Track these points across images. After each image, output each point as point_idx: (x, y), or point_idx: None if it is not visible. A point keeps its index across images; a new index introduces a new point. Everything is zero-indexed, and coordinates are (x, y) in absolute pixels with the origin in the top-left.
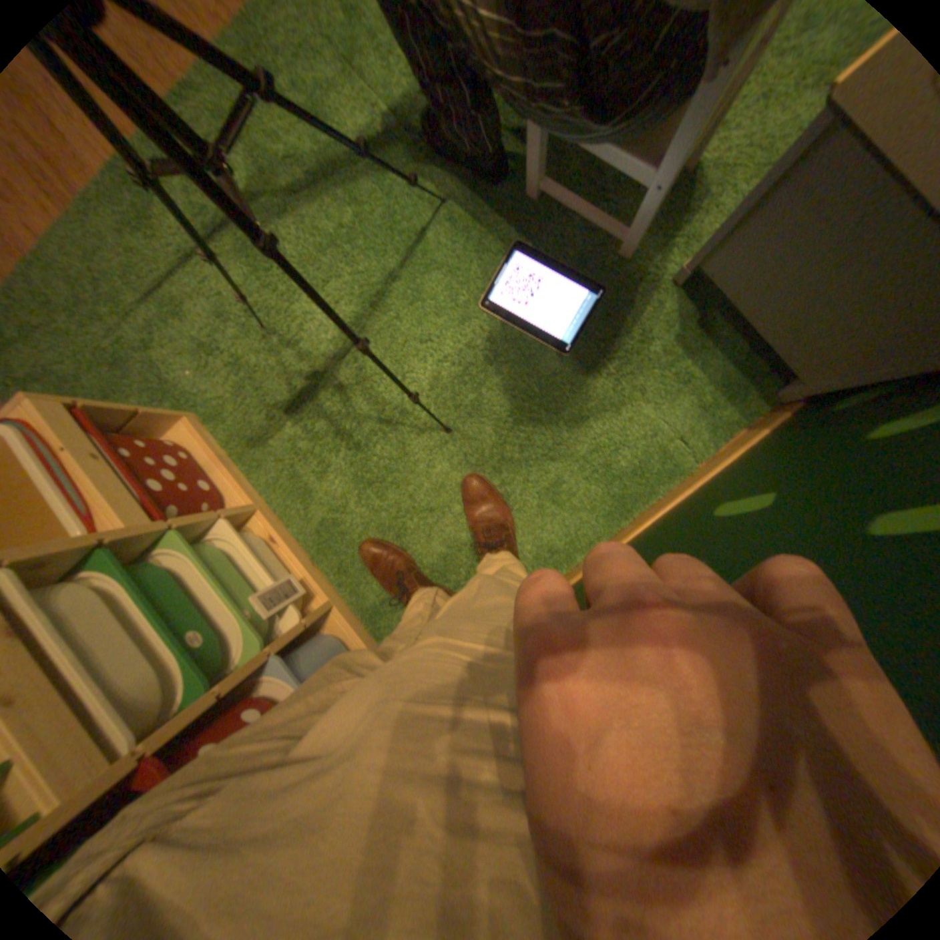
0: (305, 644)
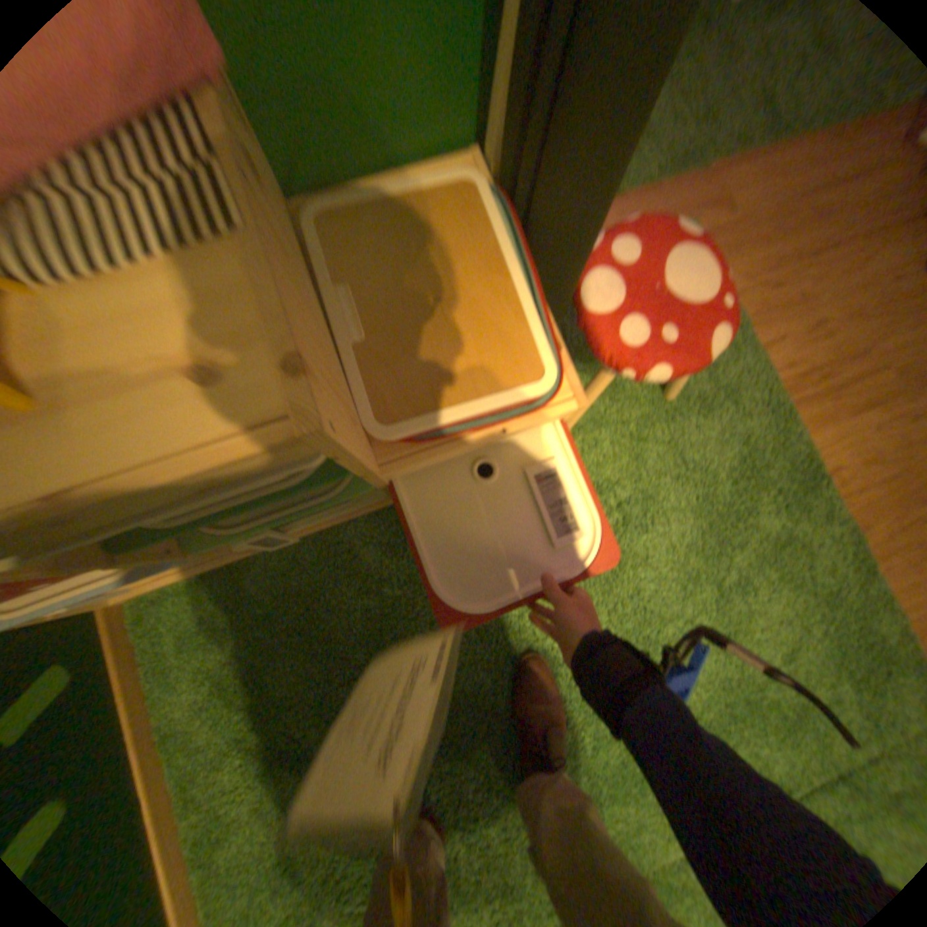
0: None
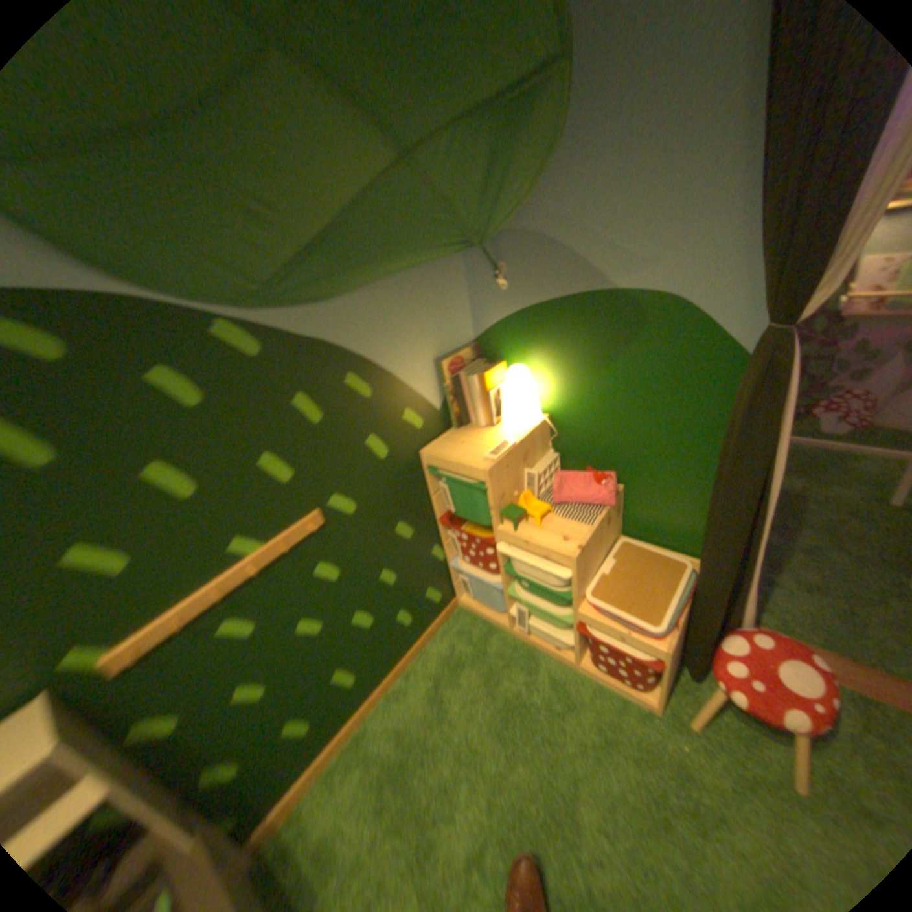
0: (502, 602)
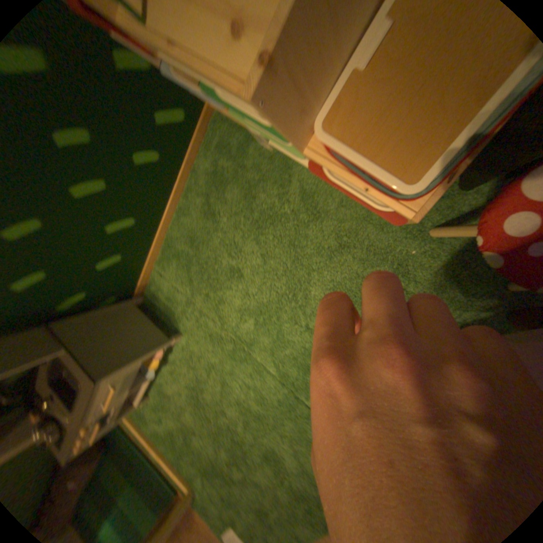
0: None
